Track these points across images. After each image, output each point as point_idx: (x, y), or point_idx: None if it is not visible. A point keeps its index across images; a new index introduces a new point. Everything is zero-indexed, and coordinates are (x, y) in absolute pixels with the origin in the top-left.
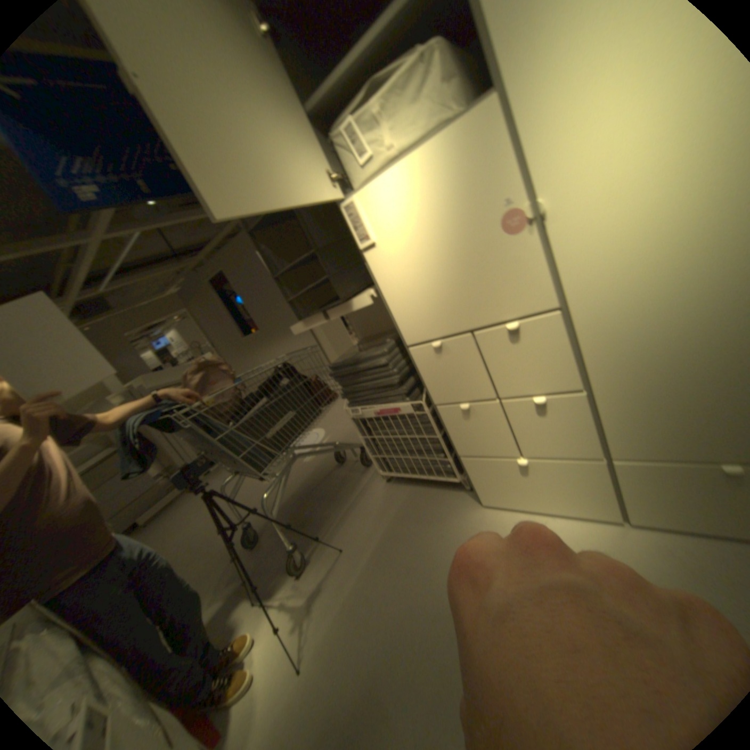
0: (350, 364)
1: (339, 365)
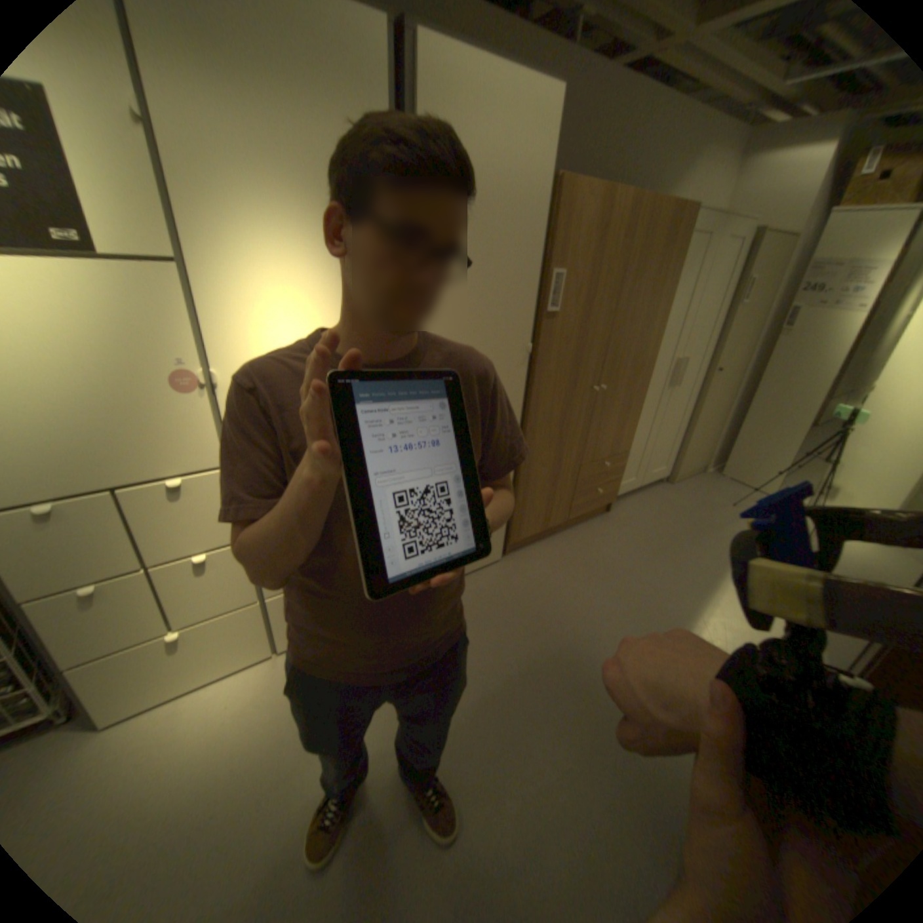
0: None
1: None
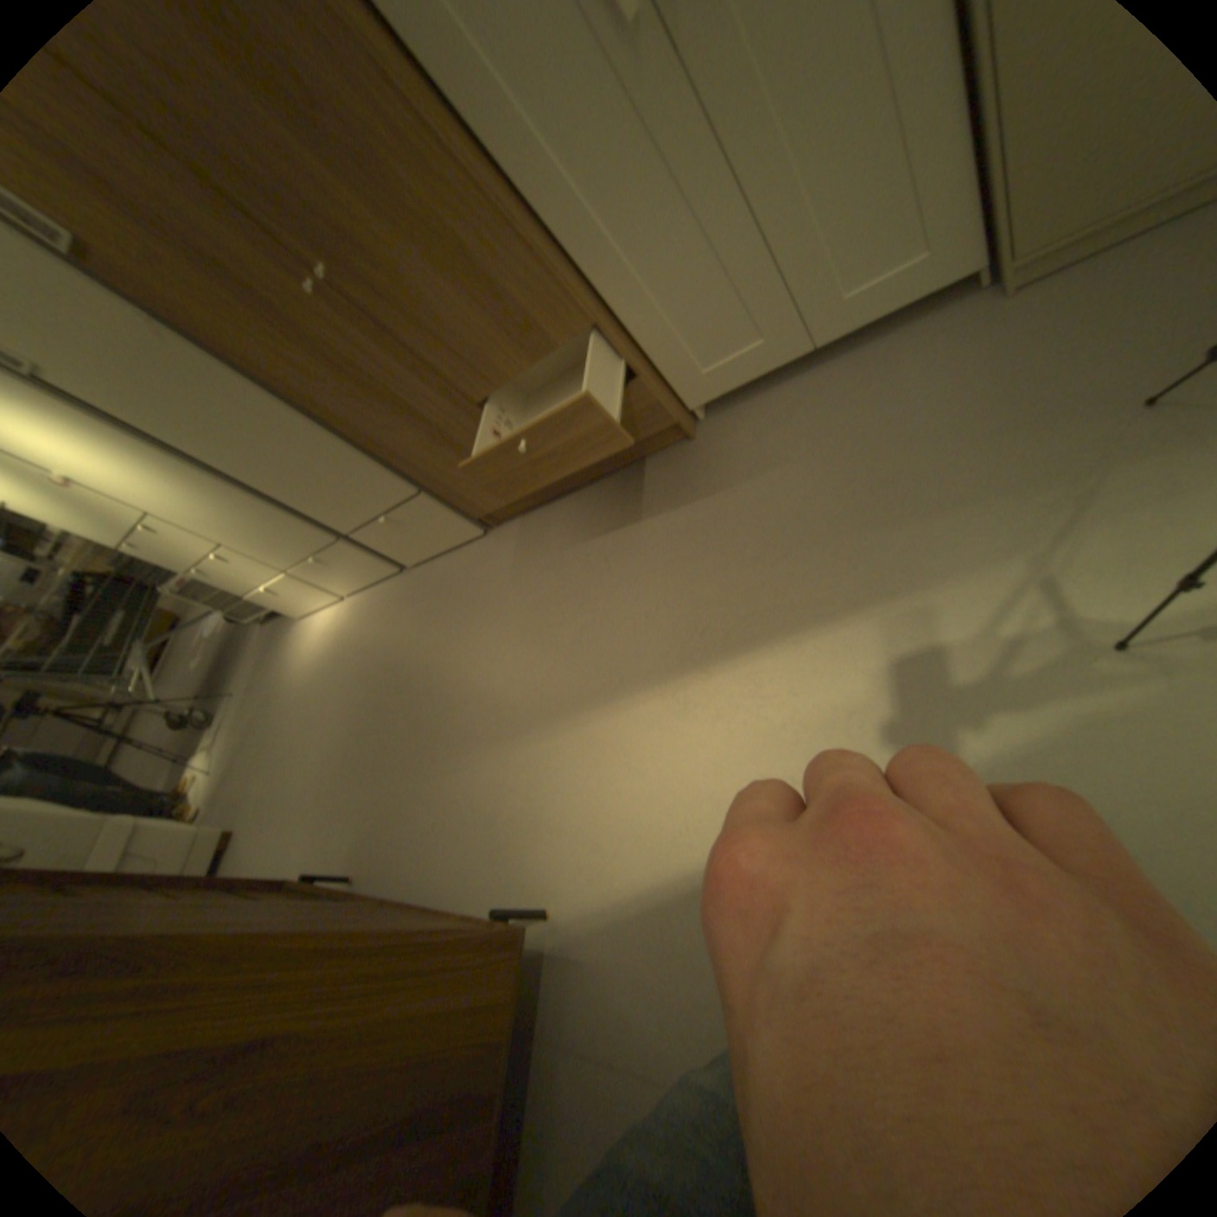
0: (116, 557)
1: (112, 559)
